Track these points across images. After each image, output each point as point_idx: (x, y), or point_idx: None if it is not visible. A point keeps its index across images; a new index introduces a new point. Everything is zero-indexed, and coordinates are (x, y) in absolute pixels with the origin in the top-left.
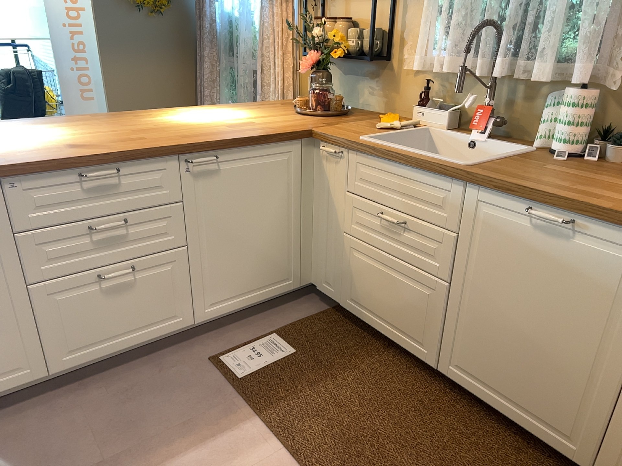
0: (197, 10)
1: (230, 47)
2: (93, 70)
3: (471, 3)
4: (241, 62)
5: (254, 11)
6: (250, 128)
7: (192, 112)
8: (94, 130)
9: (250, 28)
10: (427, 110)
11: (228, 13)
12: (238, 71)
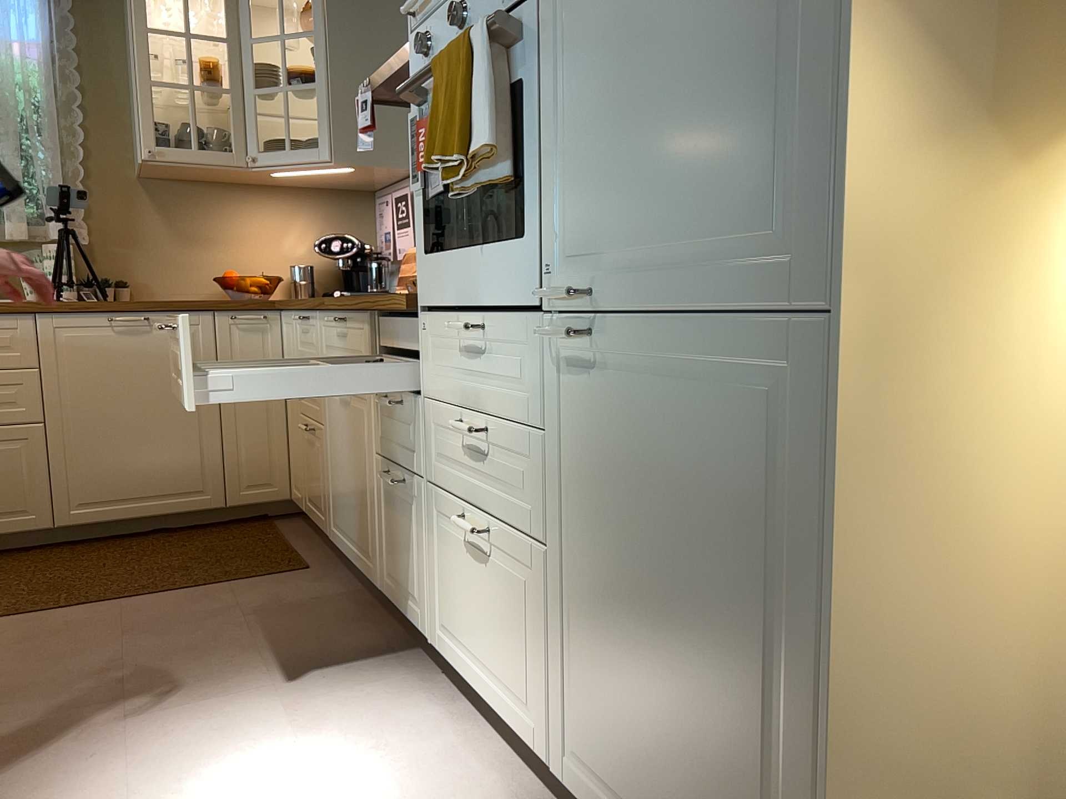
0: None
1: None
2: None
3: None
4: None
5: None
6: None
7: None
8: None
9: None
10: None
11: None
12: None
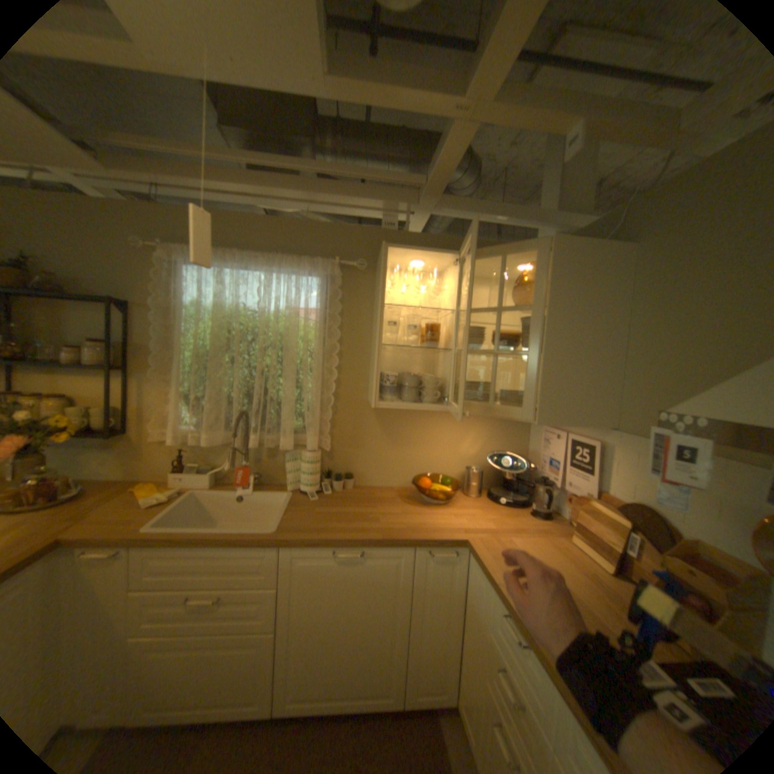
0: None
1: None
2: None
3: (220, 395)
4: None
5: None
6: None
7: None
8: None
9: None
10: (187, 476)
11: None
12: None
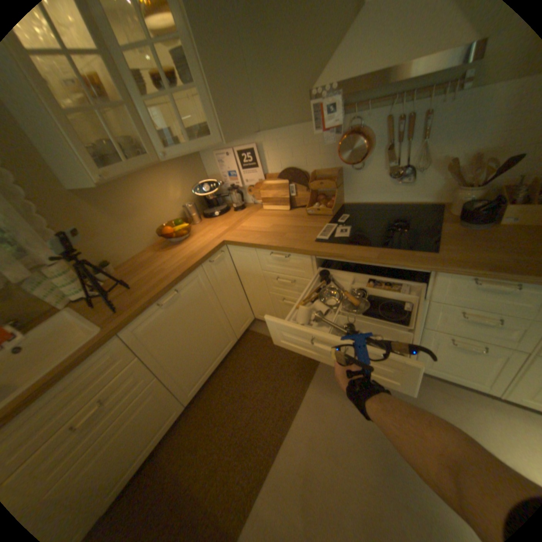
0: None
1: None
2: None
3: None
4: None
5: None
6: None
7: None
8: None
9: None
10: None
11: None
12: None
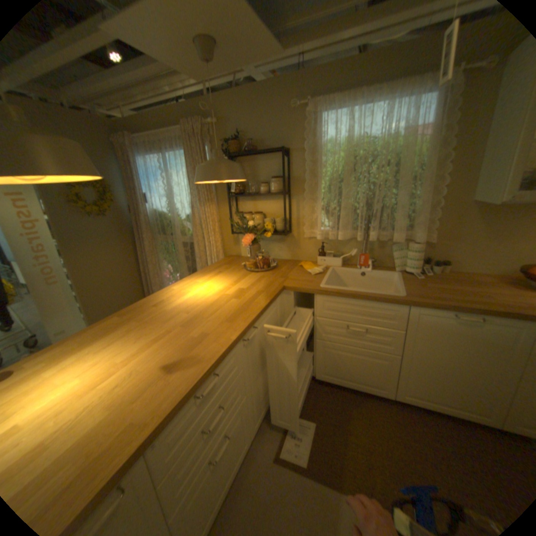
0: (130, 208)
1: (161, 229)
2: (51, 262)
3: (349, 204)
4: (175, 239)
5: (180, 208)
6: (252, 296)
7: (187, 289)
8: (148, 336)
9: (178, 218)
10: (328, 258)
11: (156, 209)
12: (174, 244)
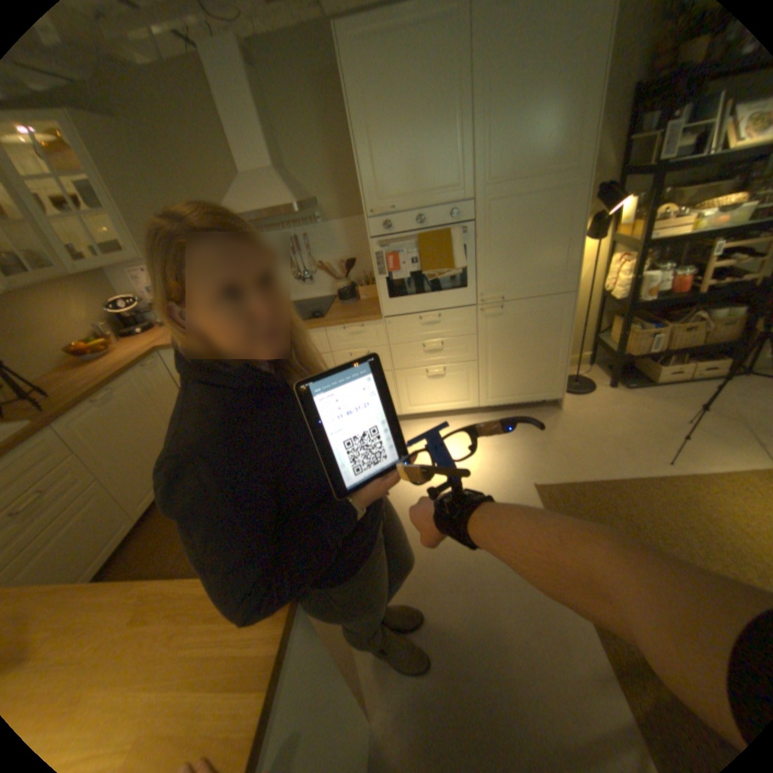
0: None
1: None
2: None
3: None
4: None
5: None
6: None
7: None
8: None
9: None
10: None
11: None
12: None
